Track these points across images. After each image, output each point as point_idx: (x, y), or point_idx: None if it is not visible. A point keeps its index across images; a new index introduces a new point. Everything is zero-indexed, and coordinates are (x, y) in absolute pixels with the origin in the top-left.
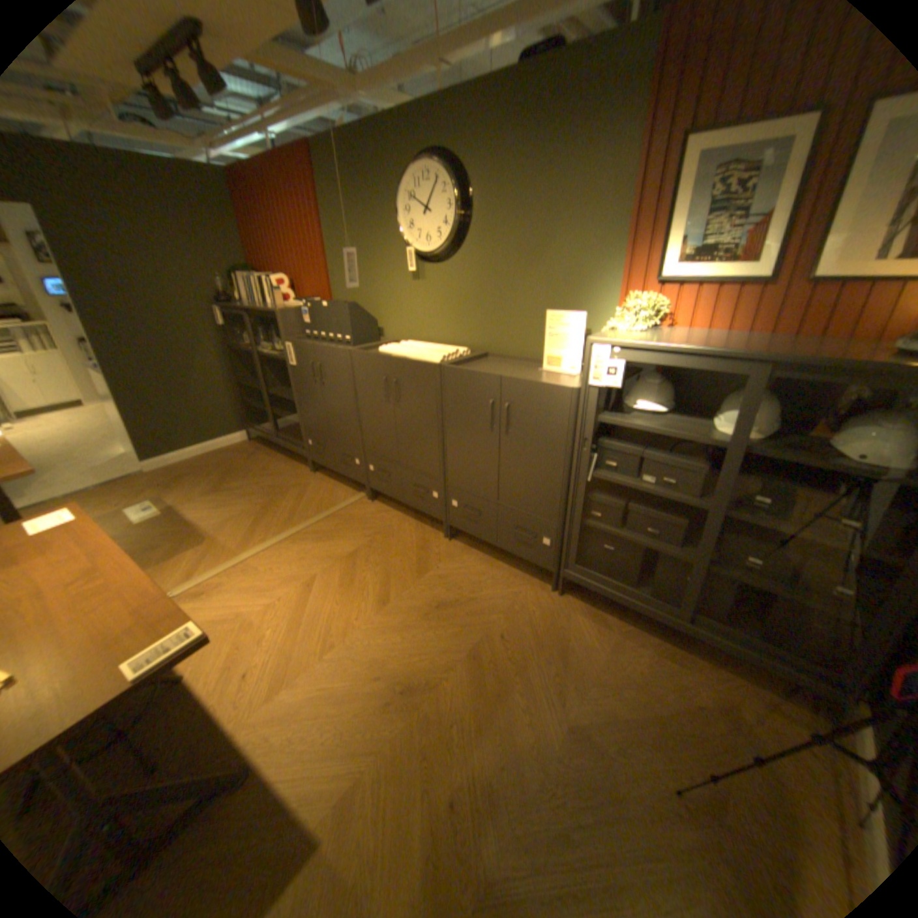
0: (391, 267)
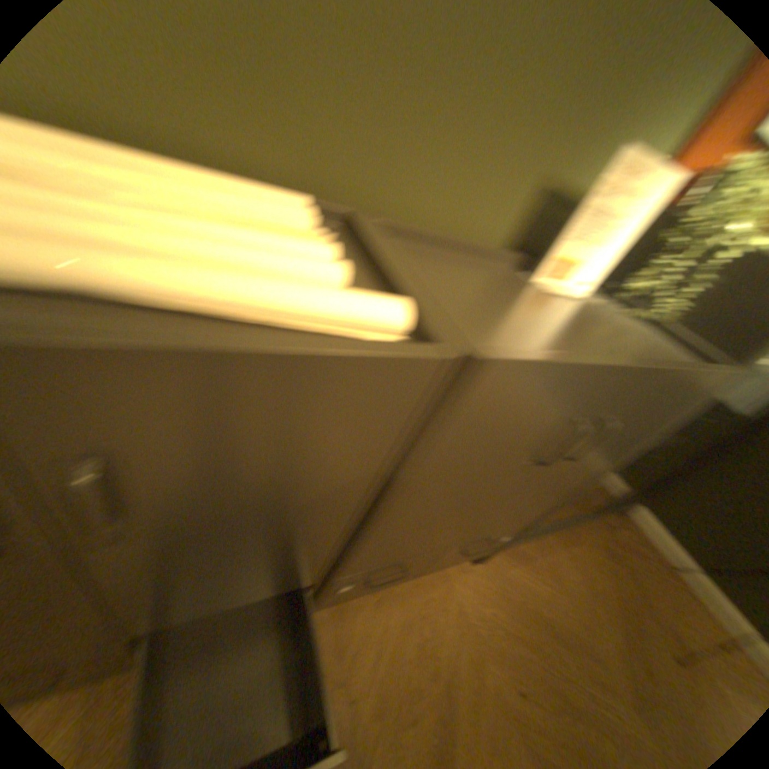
0: None
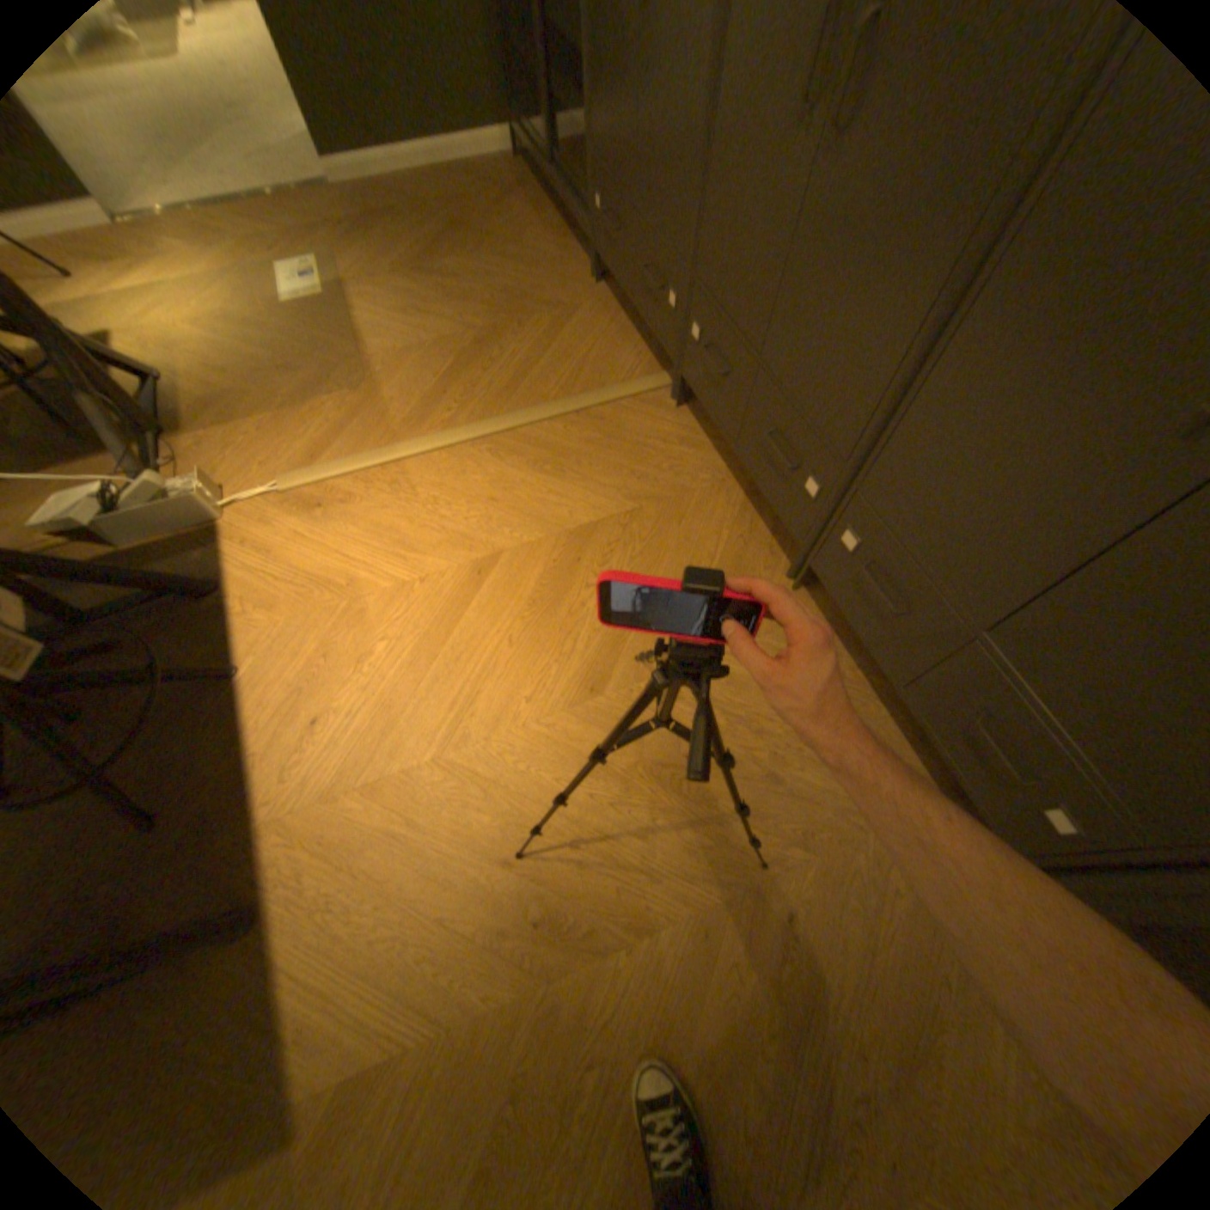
0: None
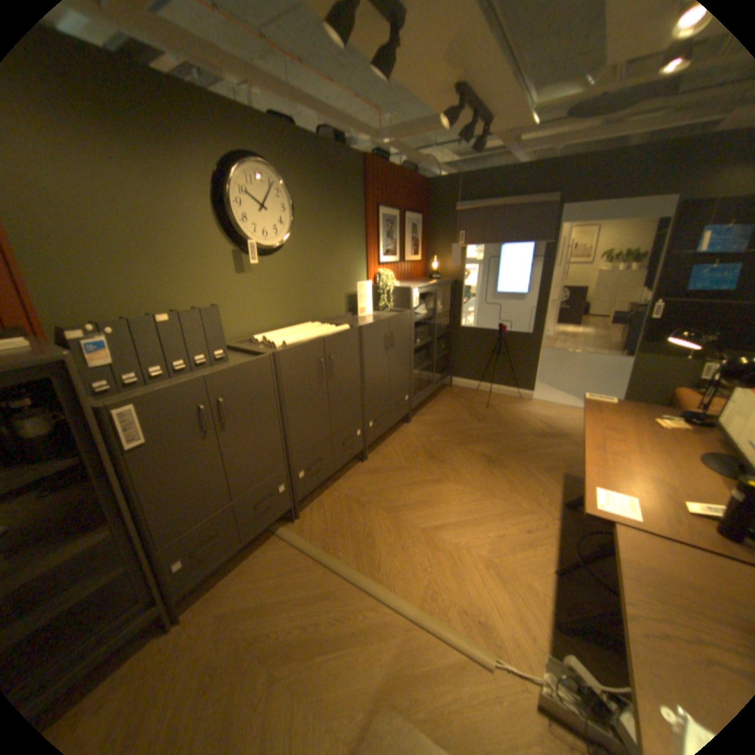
0: (201, 261)
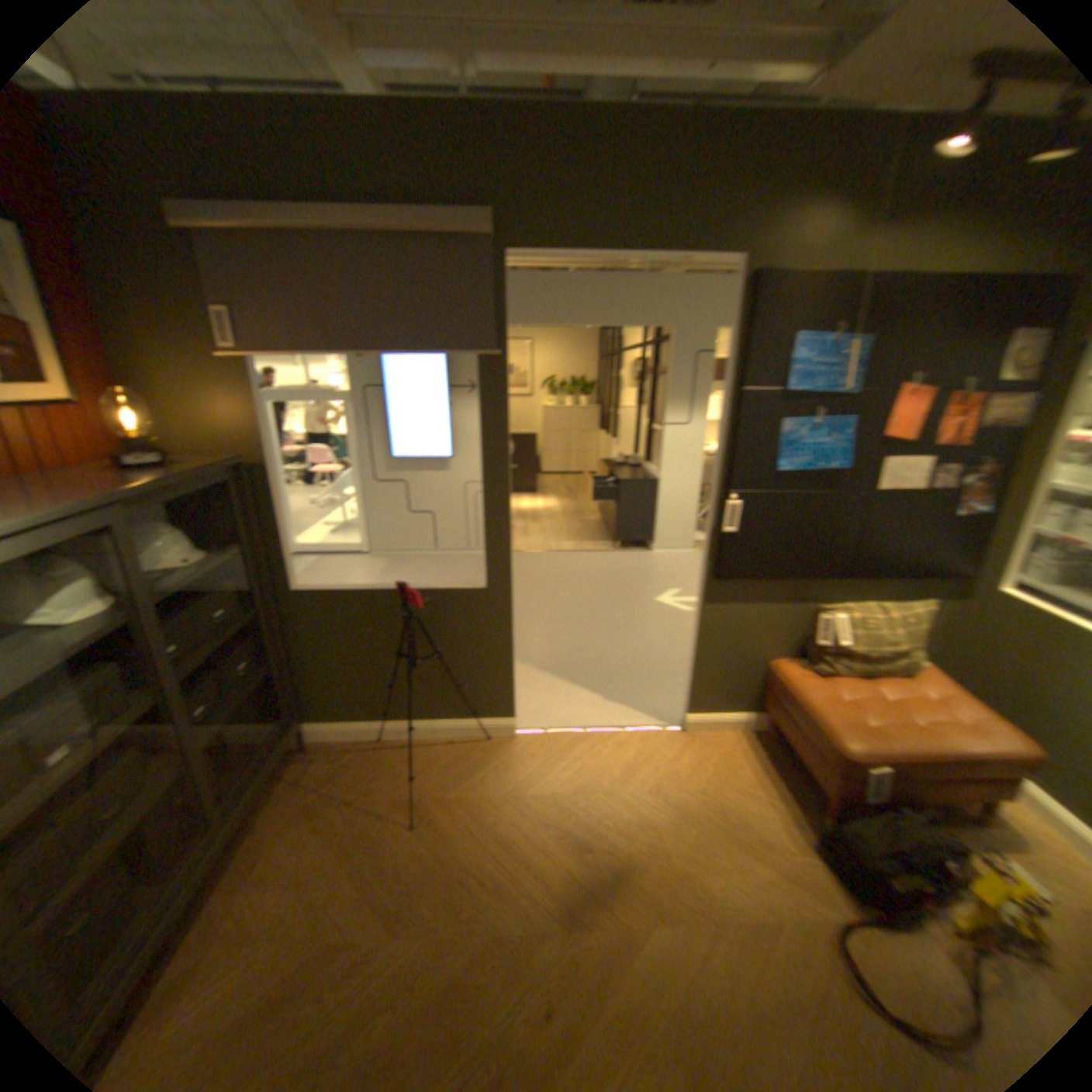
0: None
